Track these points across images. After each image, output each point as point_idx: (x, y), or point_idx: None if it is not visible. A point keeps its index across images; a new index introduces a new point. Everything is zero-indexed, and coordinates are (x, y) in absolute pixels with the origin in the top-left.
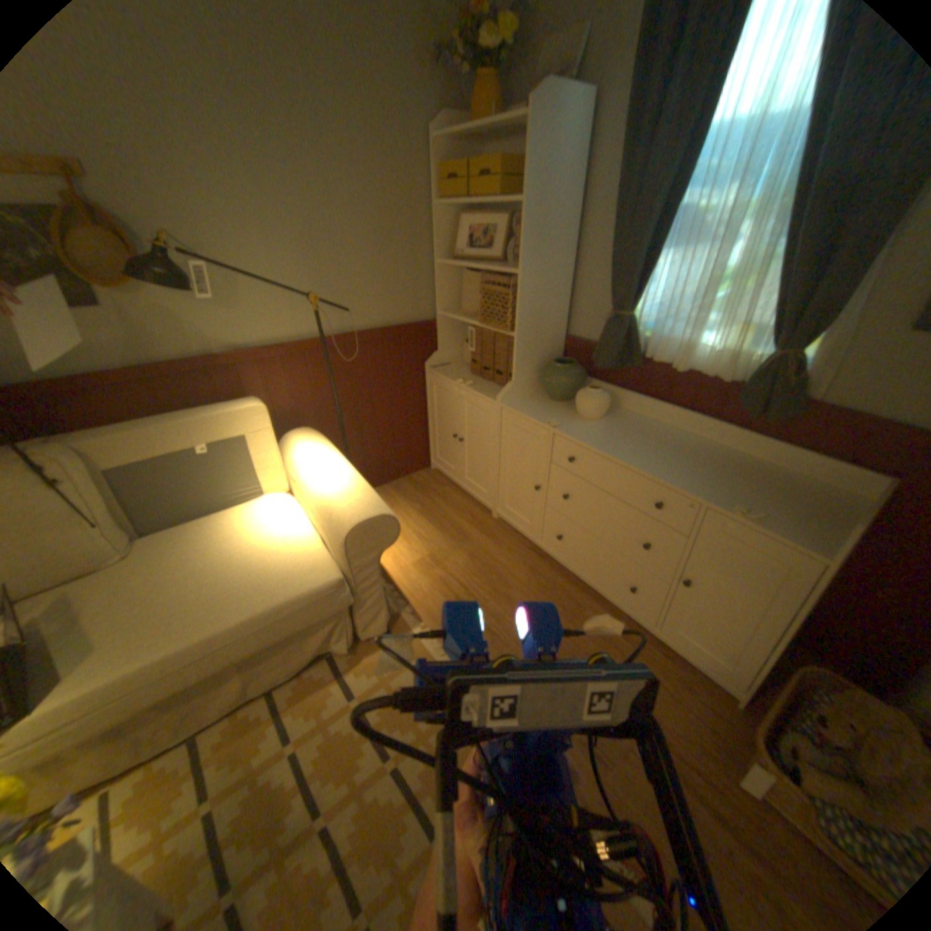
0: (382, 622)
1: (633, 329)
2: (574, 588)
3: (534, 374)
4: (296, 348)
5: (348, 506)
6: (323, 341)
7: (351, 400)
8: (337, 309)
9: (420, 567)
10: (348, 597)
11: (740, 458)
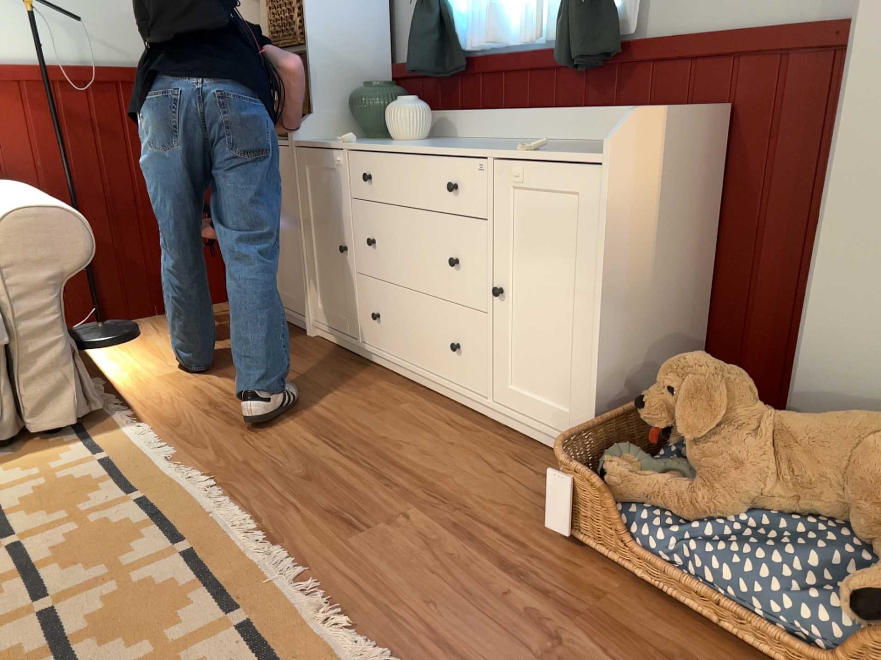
0: (70, 406)
1: (443, 18)
2: (395, 388)
3: (346, 112)
4: (8, 75)
5: (17, 203)
6: (42, 58)
7: (98, 169)
8: (75, 35)
9: (169, 379)
10: (0, 329)
11: (572, 143)
